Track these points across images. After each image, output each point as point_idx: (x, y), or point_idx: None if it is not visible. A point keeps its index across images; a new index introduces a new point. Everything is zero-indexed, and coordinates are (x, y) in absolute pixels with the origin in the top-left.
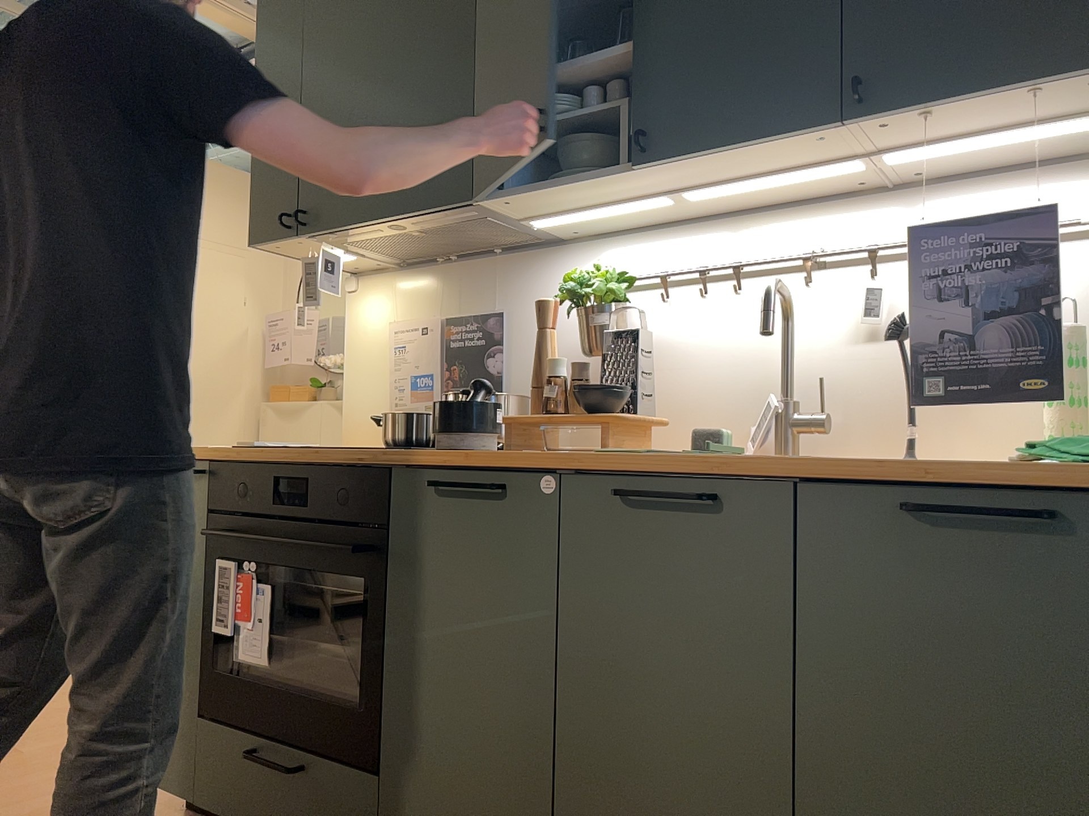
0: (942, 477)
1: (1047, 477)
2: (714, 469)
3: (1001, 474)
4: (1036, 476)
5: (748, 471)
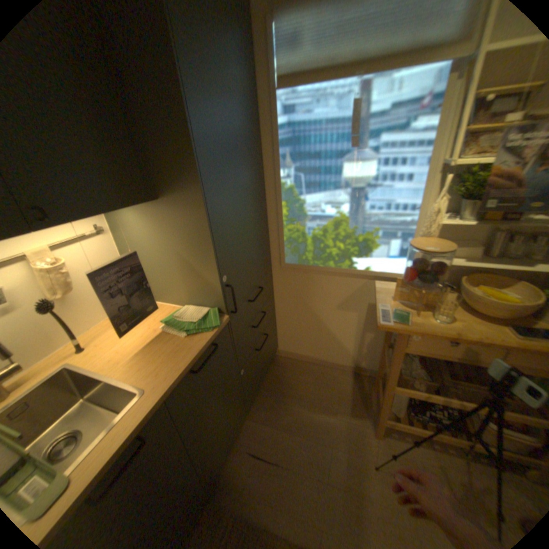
0: (196, 358)
1: (207, 338)
2: (135, 431)
3: (199, 345)
4: (211, 341)
5: (148, 416)
